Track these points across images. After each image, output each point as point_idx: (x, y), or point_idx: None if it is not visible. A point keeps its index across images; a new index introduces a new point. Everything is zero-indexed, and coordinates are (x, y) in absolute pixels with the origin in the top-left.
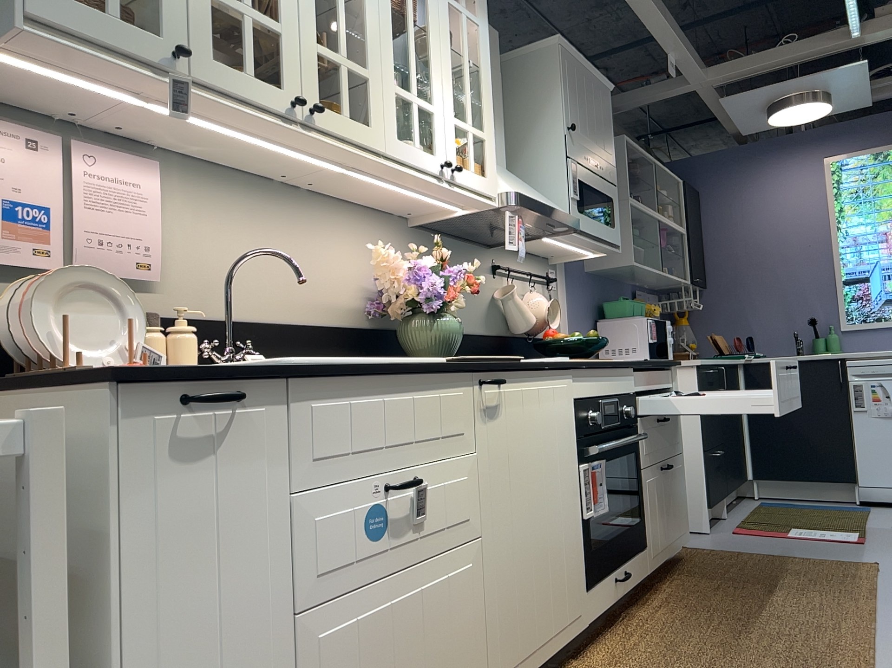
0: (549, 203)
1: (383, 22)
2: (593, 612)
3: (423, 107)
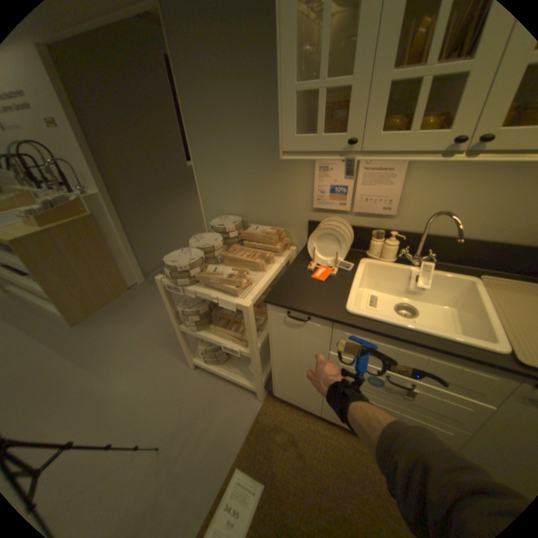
0: None
1: None
2: None
3: None
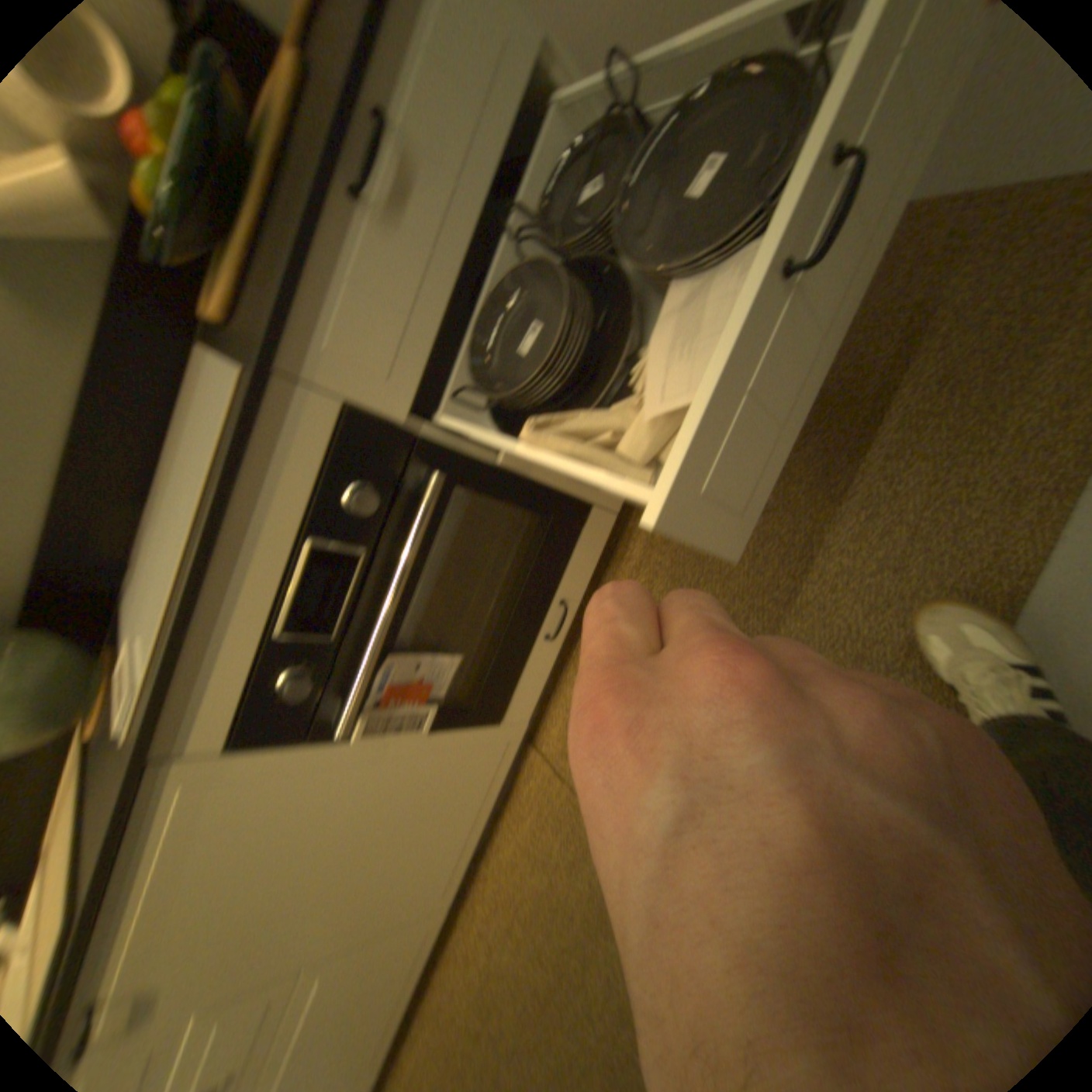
0: None
1: None
2: (528, 712)
3: None
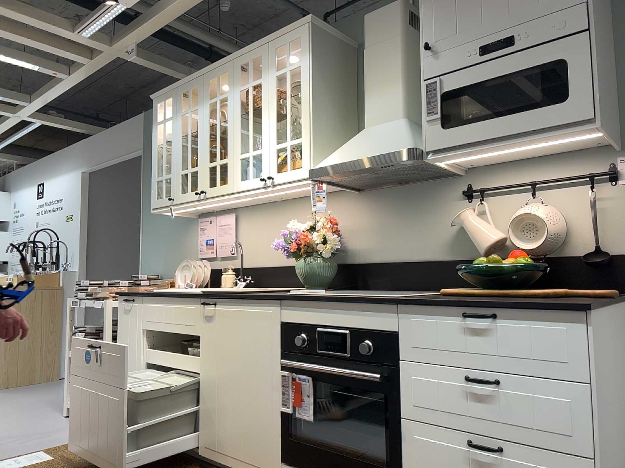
0: (369, 152)
1: (235, 128)
2: None
3: (255, 153)
